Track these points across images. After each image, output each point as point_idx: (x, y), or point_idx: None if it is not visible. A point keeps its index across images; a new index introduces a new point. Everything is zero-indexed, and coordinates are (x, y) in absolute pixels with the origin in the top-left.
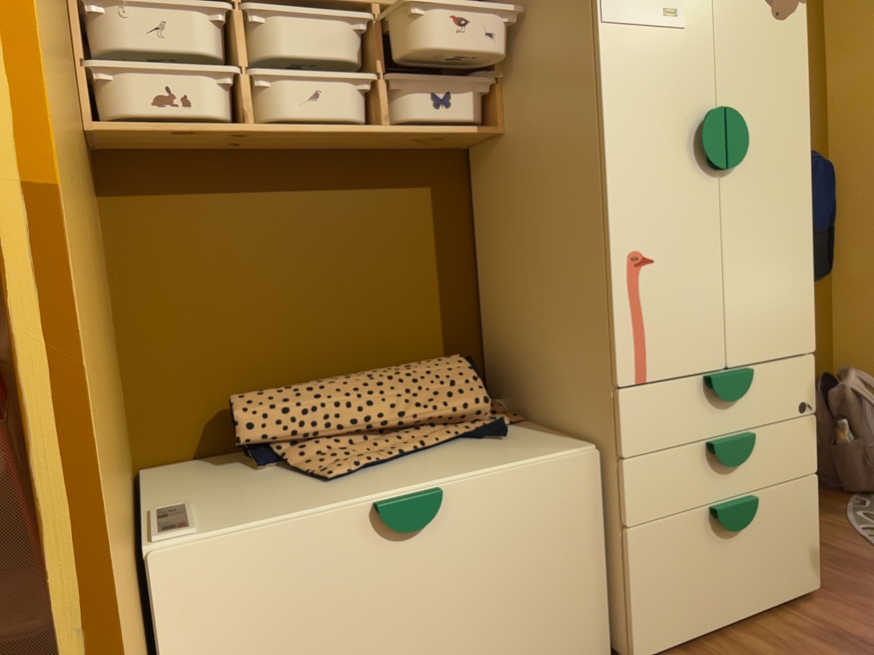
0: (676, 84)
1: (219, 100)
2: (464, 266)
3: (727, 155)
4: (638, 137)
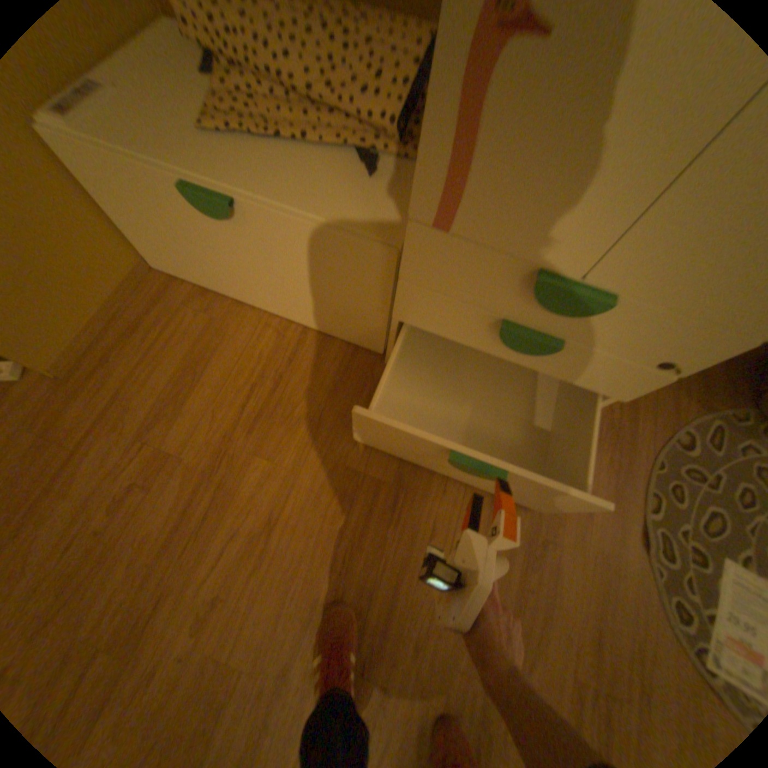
0: None
1: None
2: None
3: None
4: None
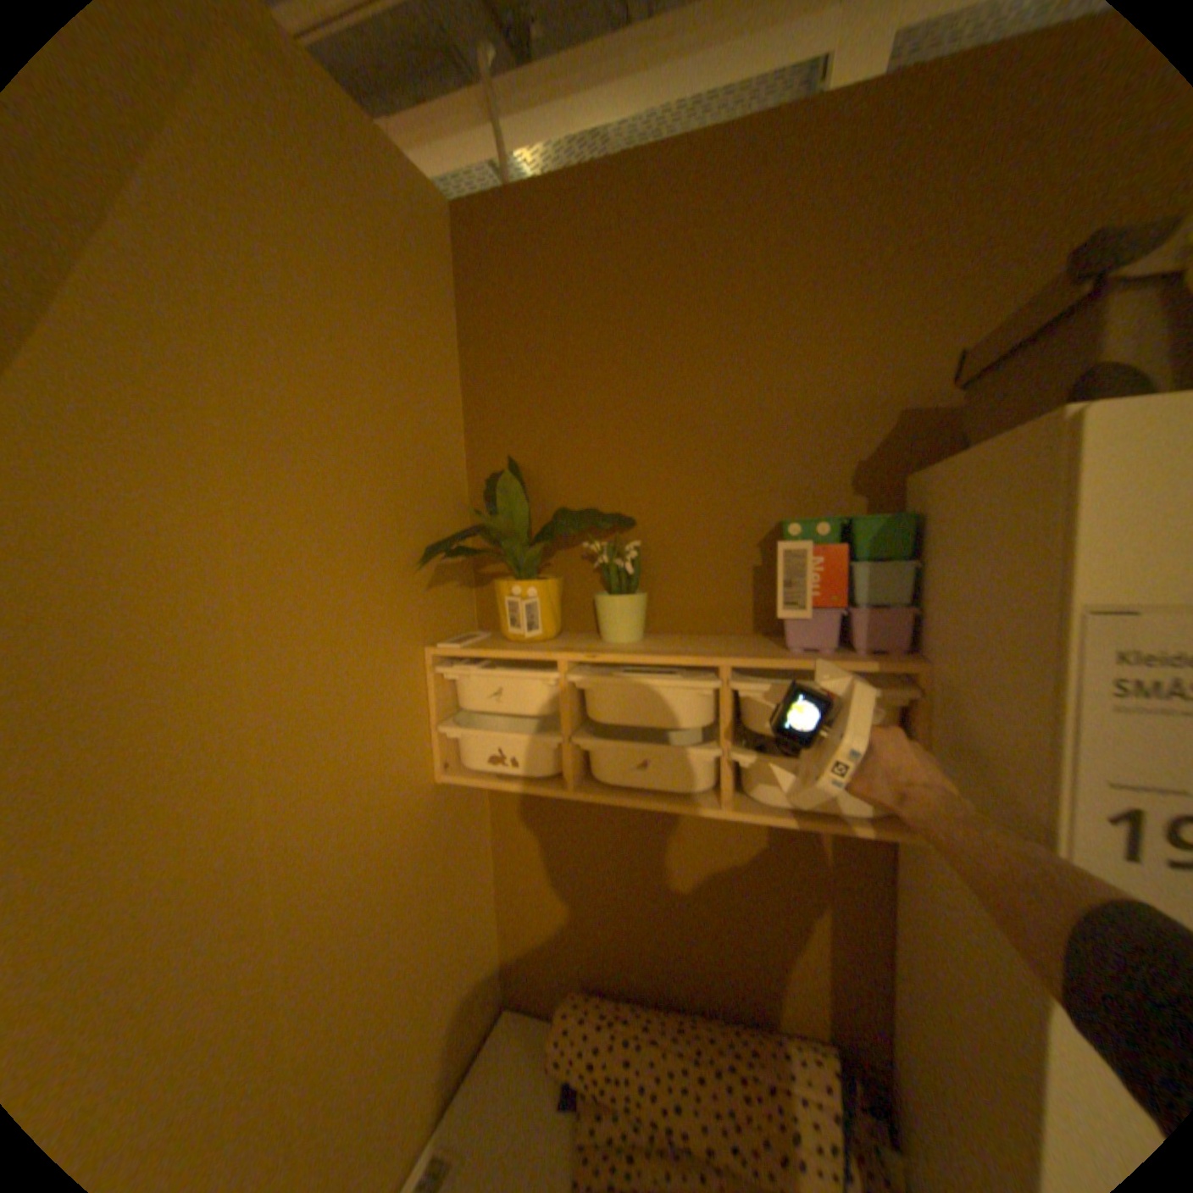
0: None
1: (548, 756)
2: (874, 936)
3: None
4: None
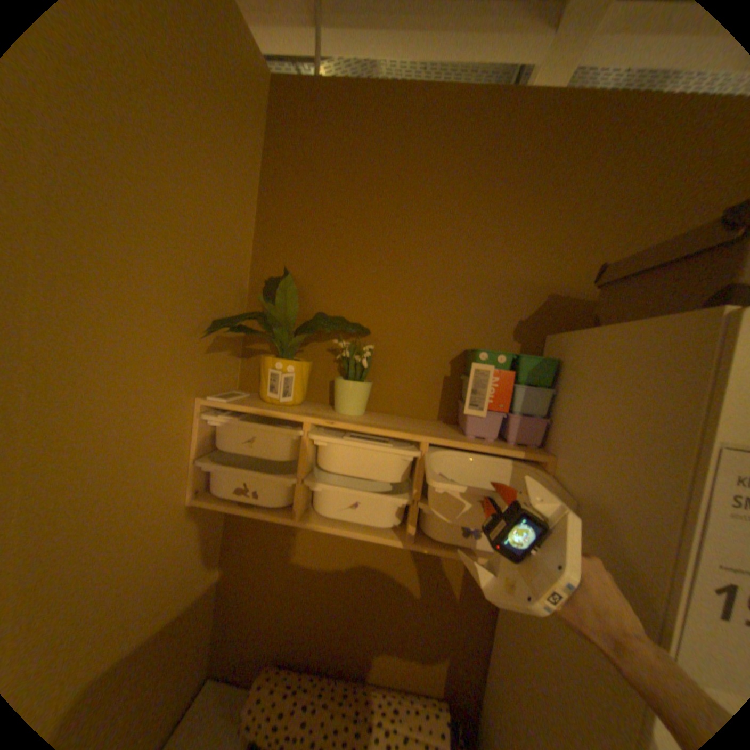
0: None
1: (283, 492)
2: (481, 627)
3: None
4: None
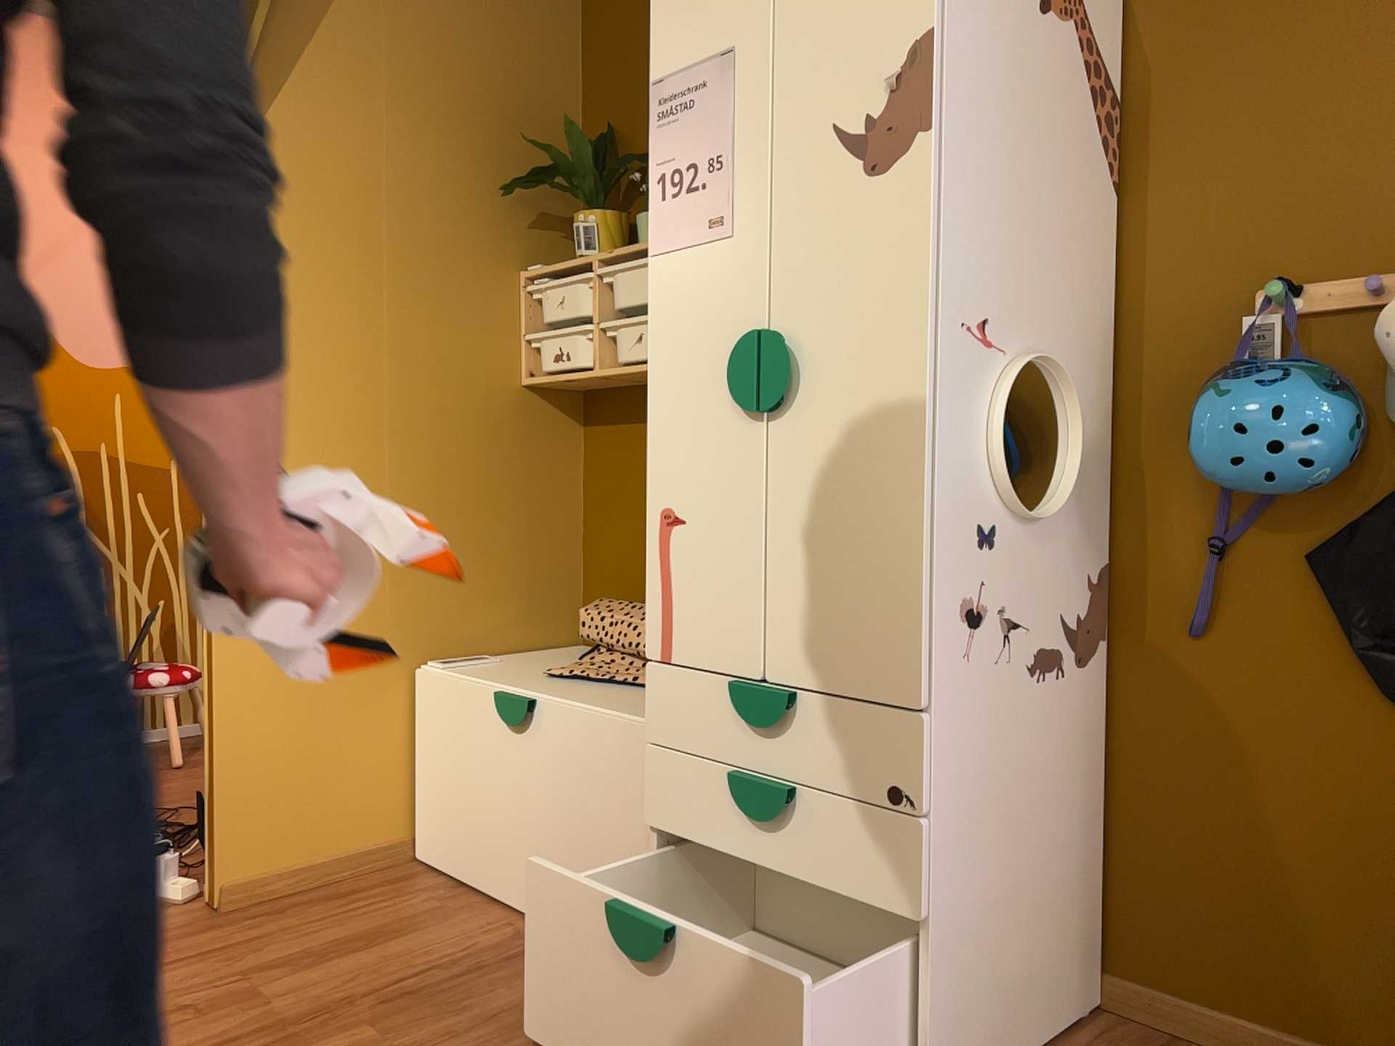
0: (718, 306)
1: (588, 349)
2: None
3: (757, 391)
4: (676, 376)
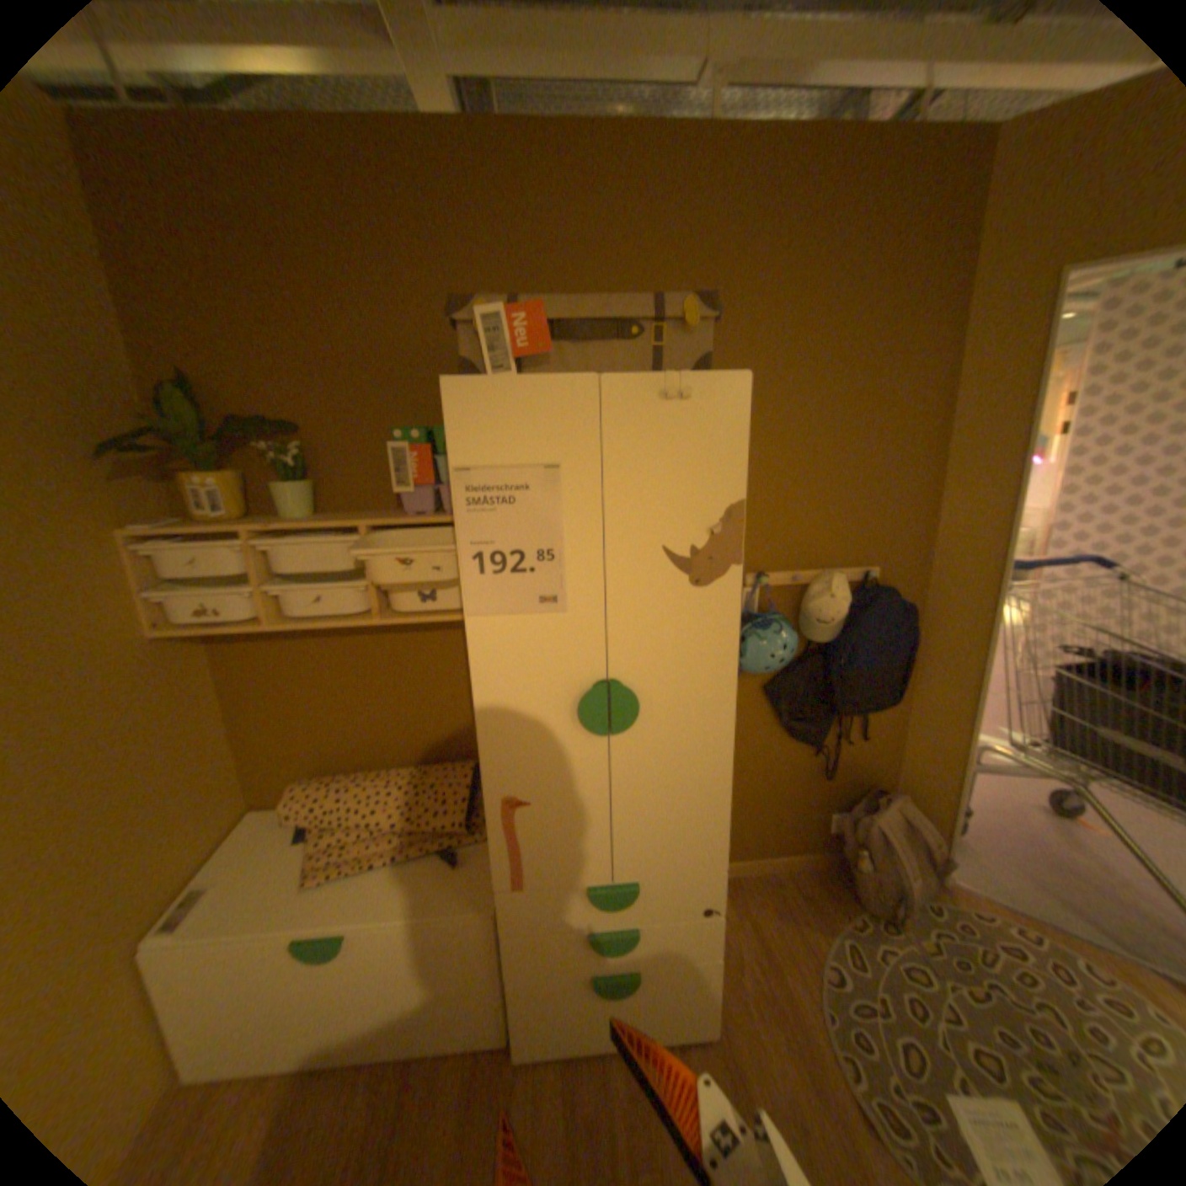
0: (555, 662)
1: (243, 607)
2: None
3: (608, 725)
4: (511, 709)
